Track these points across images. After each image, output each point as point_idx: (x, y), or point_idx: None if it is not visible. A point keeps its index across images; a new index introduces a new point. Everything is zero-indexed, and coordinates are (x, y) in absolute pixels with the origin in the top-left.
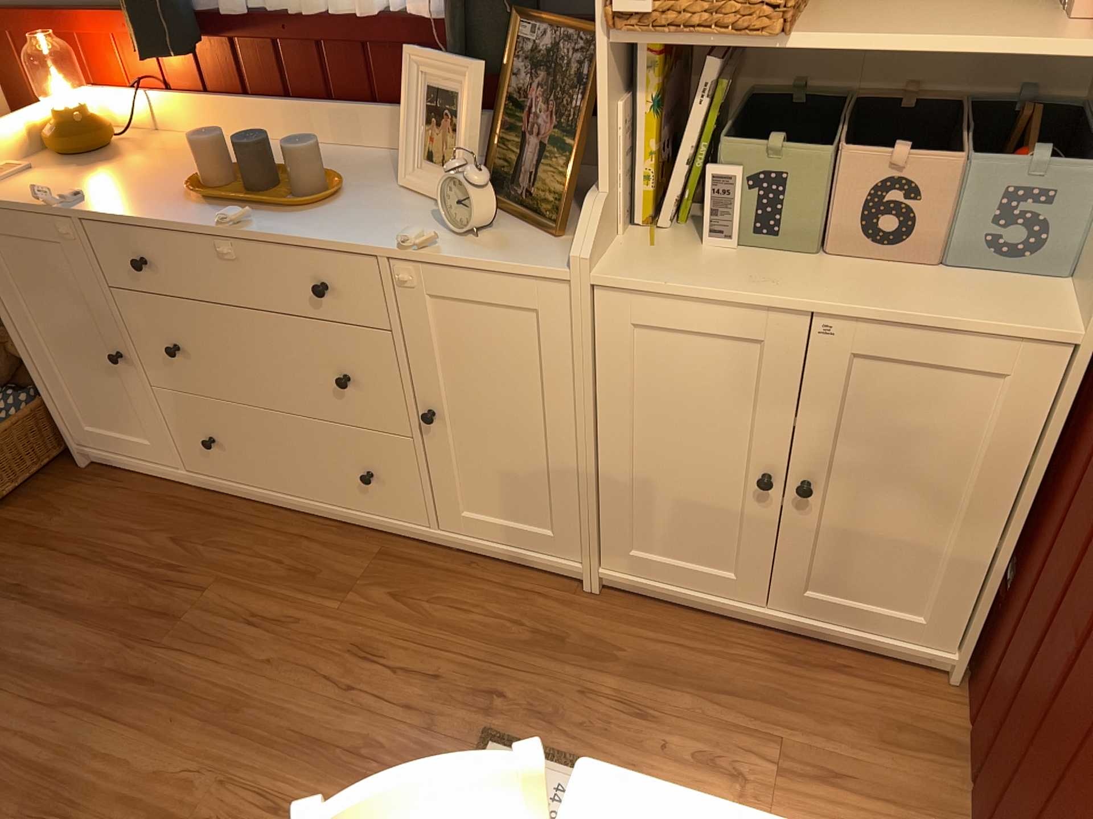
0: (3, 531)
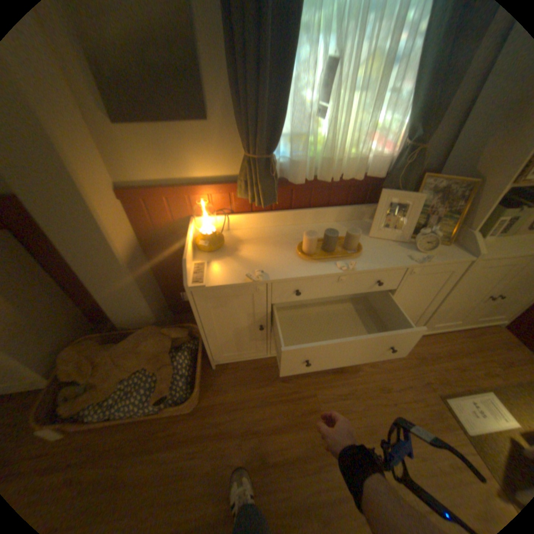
0: (207, 416)
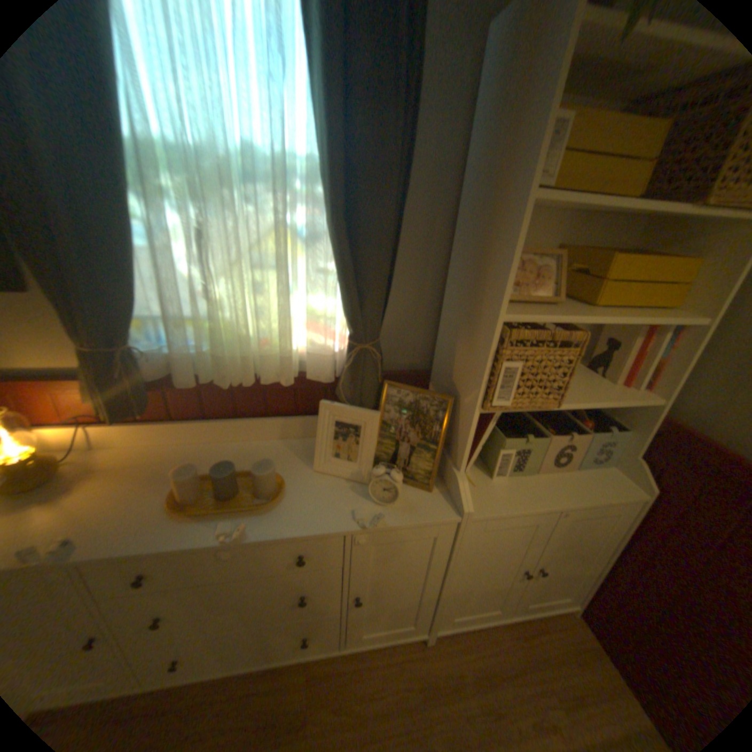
0: None
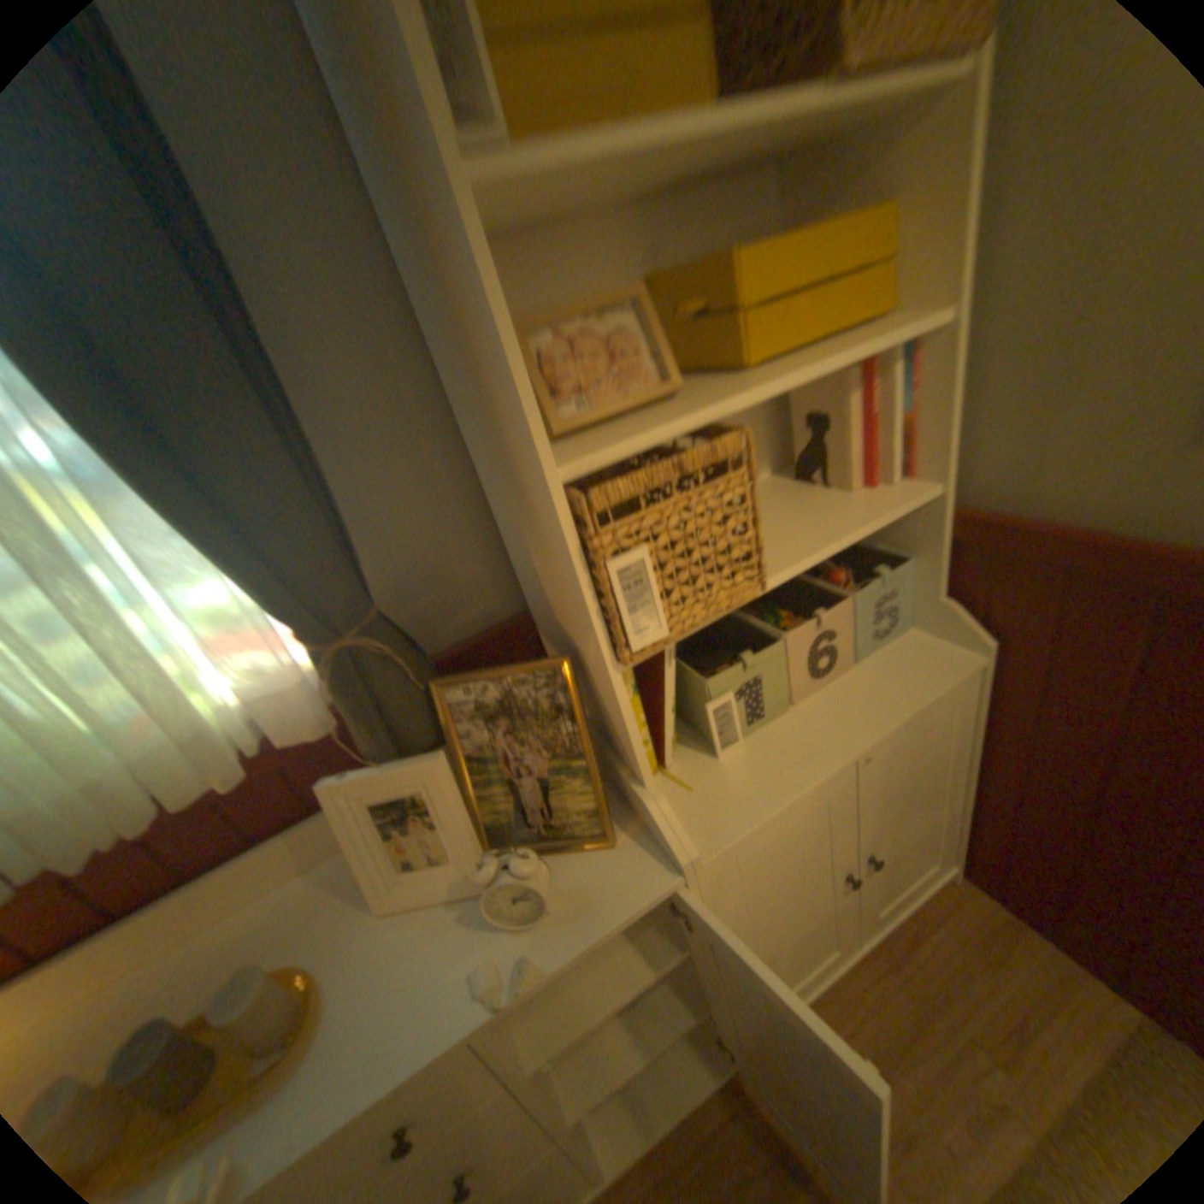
0: None
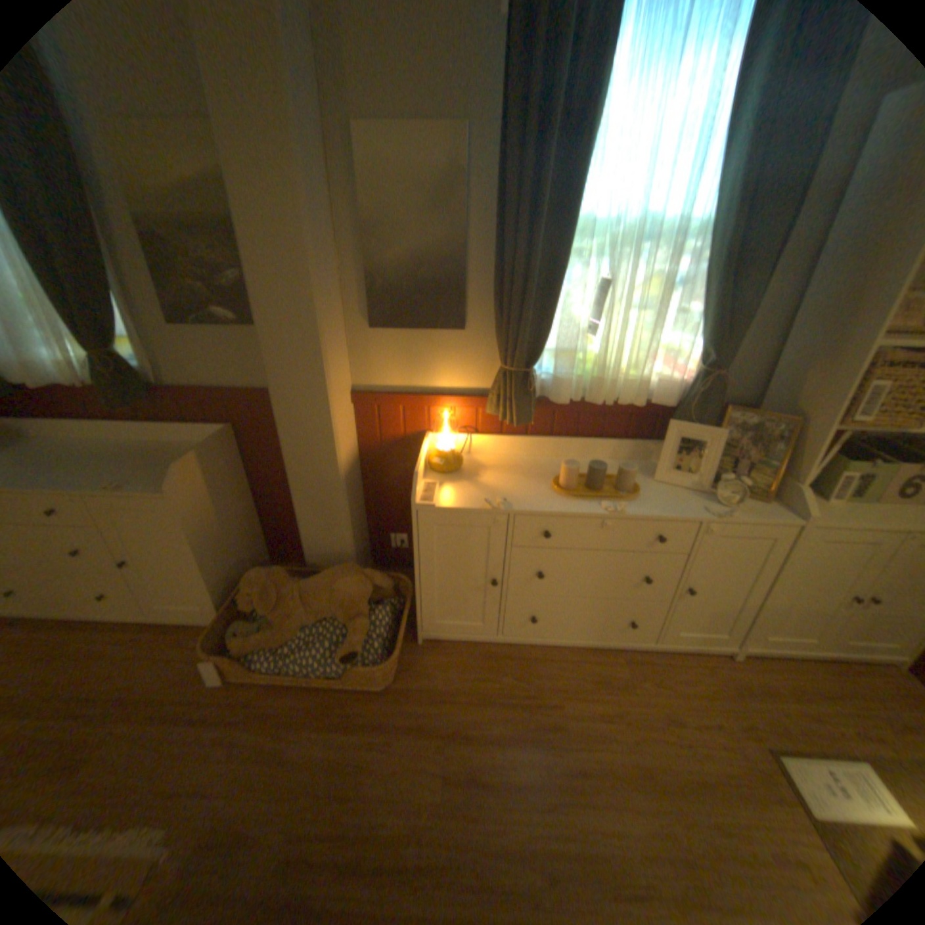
0: (402, 702)
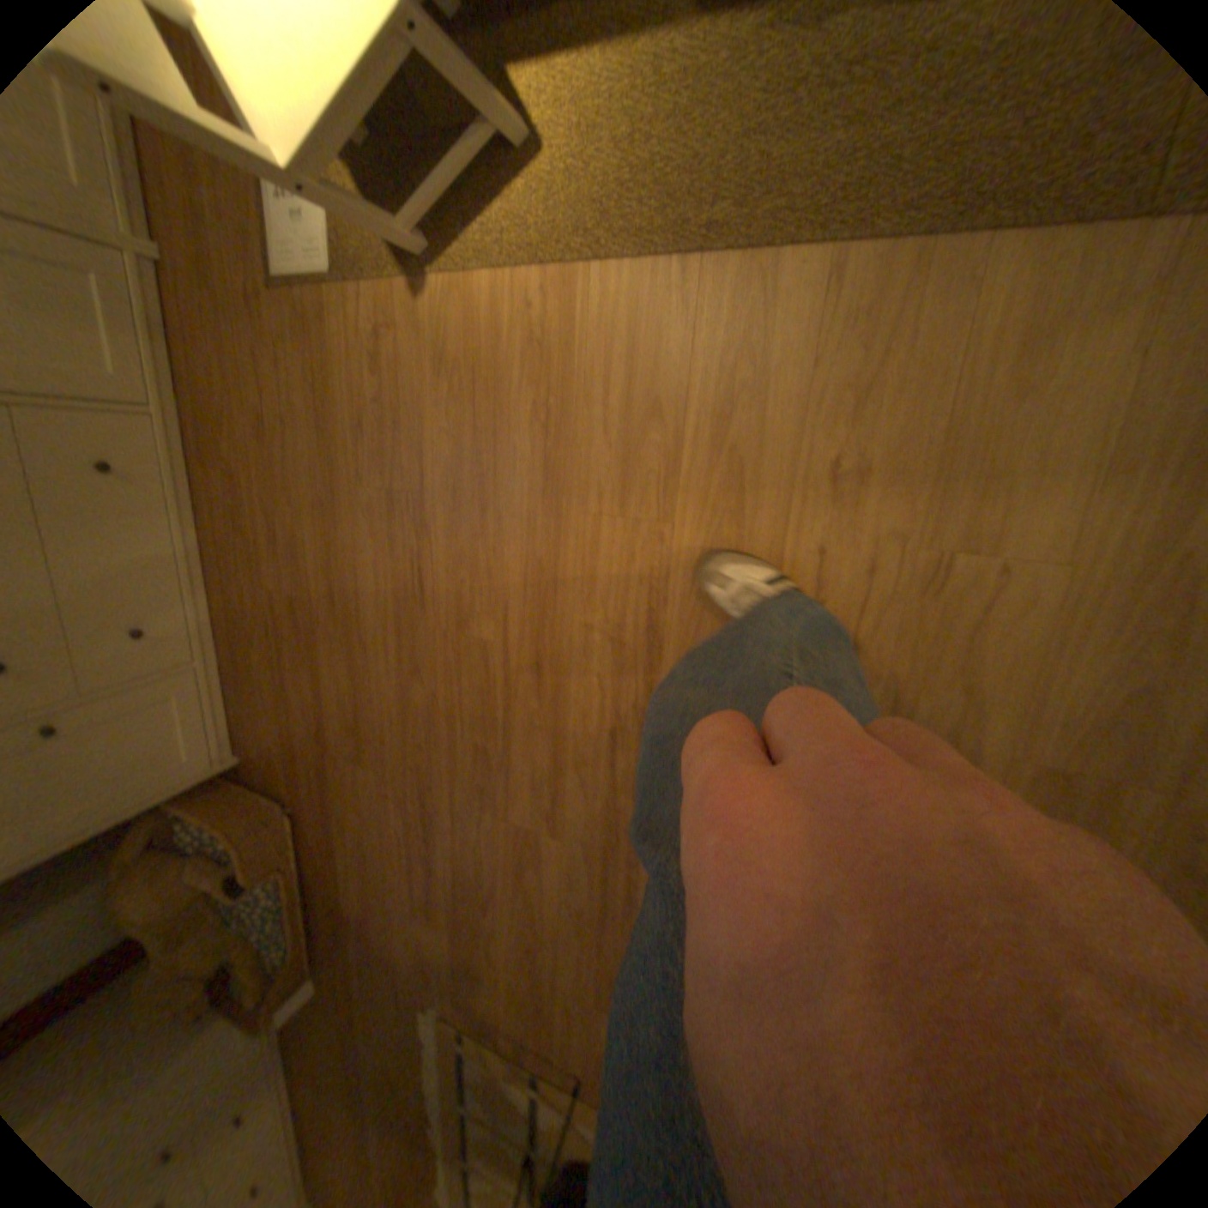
0: (290, 793)
